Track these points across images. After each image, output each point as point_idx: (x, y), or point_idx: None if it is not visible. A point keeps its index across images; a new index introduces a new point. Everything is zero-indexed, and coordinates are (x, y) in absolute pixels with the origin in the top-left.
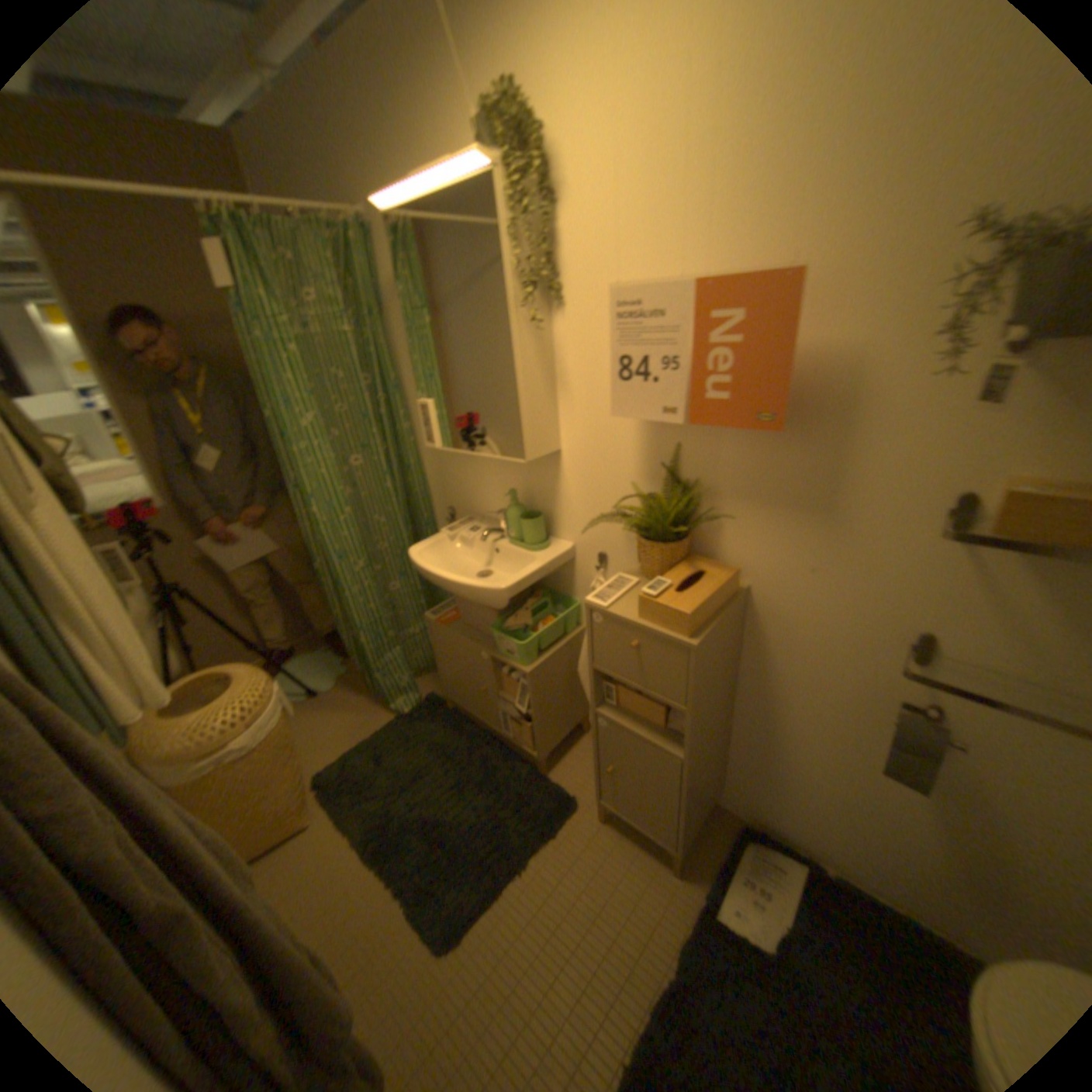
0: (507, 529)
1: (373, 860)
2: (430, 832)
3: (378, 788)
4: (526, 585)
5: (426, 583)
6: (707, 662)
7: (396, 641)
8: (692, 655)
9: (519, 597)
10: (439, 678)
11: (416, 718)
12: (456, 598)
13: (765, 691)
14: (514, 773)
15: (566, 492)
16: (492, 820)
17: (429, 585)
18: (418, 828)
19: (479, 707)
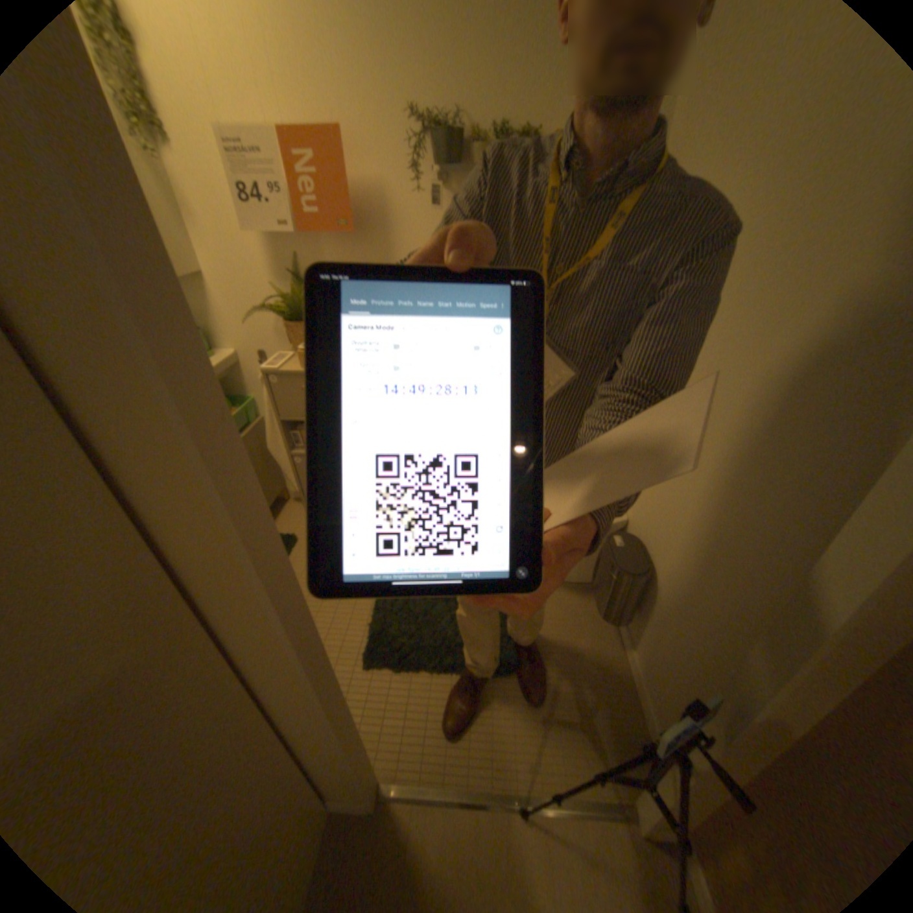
0: None
1: None
2: None
3: None
4: None
5: None
6: None
7: None
8: None
9: None
10: None
11: None
12: None
13: None
14: None
15: (214, 307)
16: None
17: None
18: None
19: None
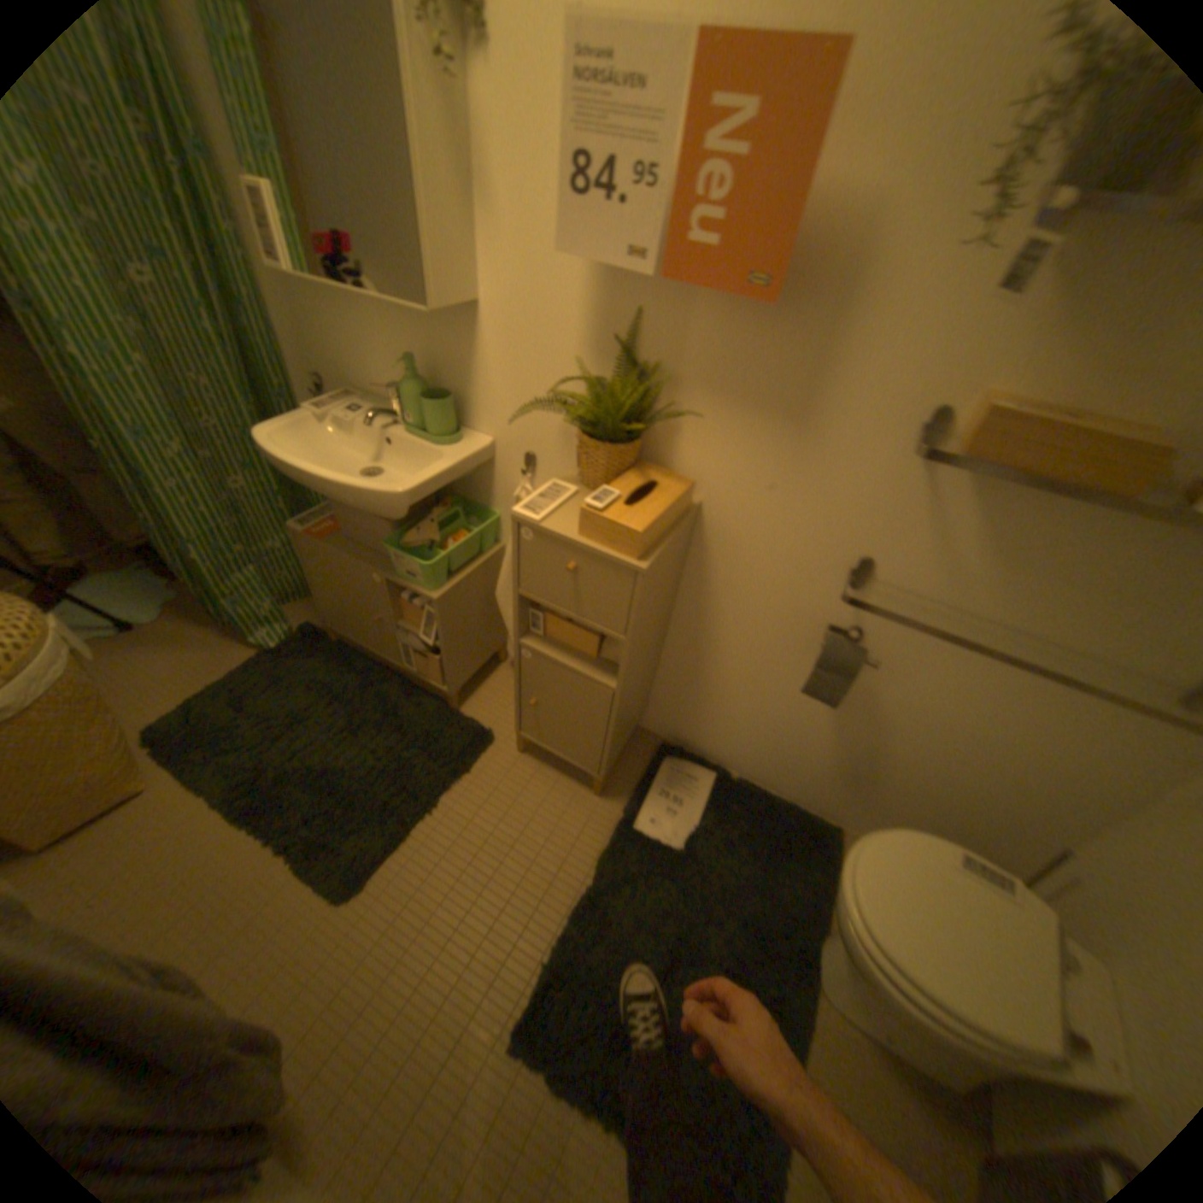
0: (399, 413)
1: (242, 820)
2: (316, 781)
3: (240, 739)
4: (429, 489)
5: (283, 483)
6: (651, 586)
7: (246, 560)
8: (637, 579)
9: (419, 506)
10: (313, 606)
11: (285, 655)
12: (330, 504)
13: (699, 615)
14: (418, 709)
15: (482, 364)
16: (394, 762)
17: (288, 485)
18: (299, 779)
19: (371, 639)
